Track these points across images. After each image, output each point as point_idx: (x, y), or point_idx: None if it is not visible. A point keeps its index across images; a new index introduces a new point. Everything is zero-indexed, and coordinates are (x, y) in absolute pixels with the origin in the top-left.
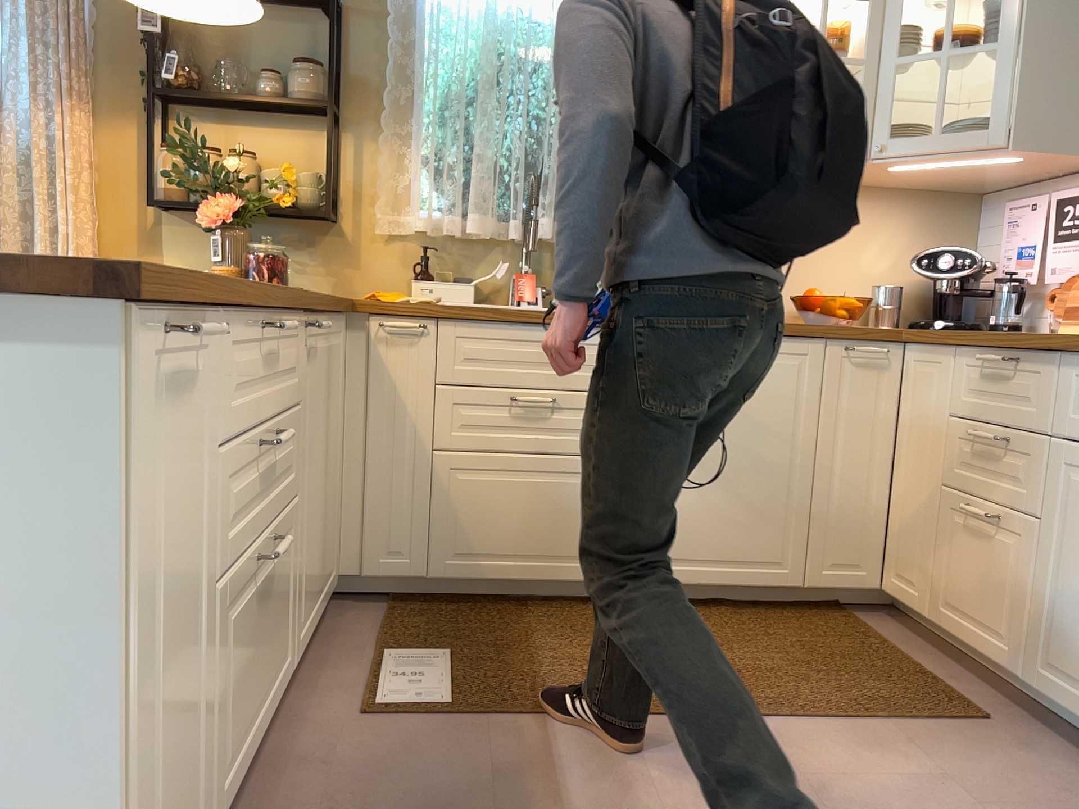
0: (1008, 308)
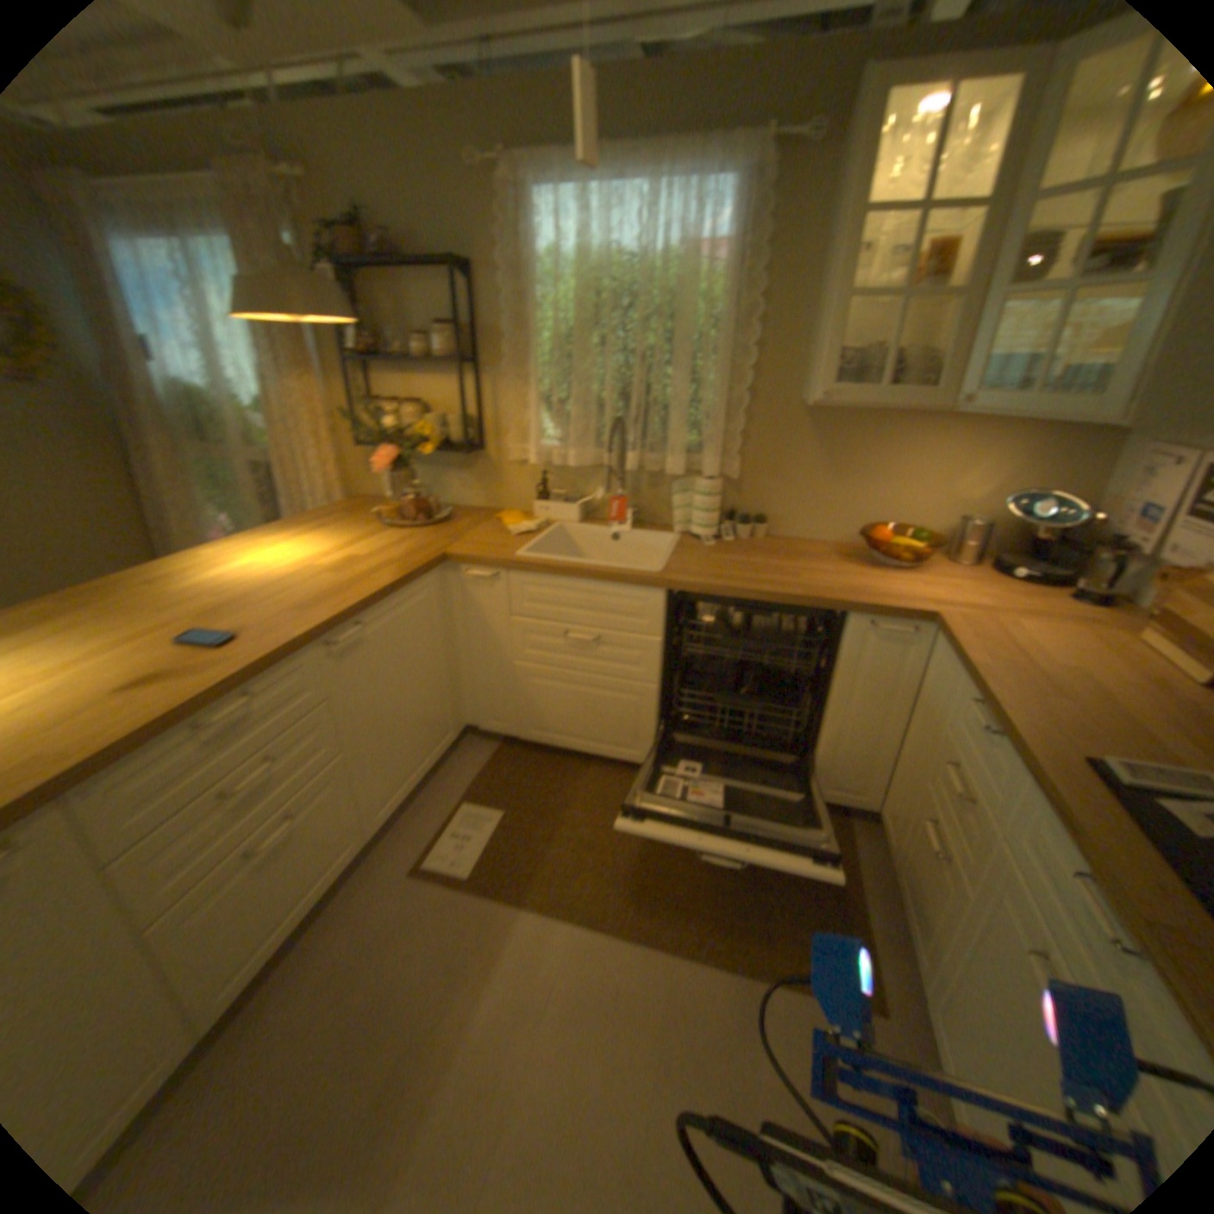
0: (1107, 573)
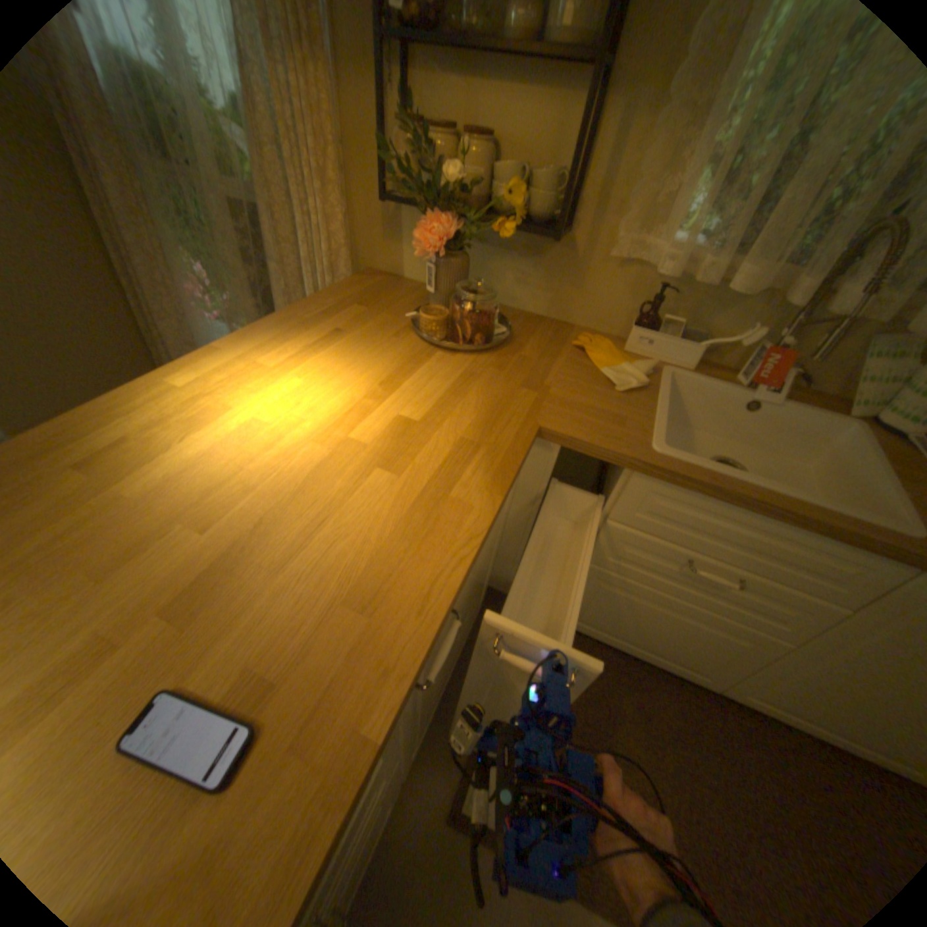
0: None
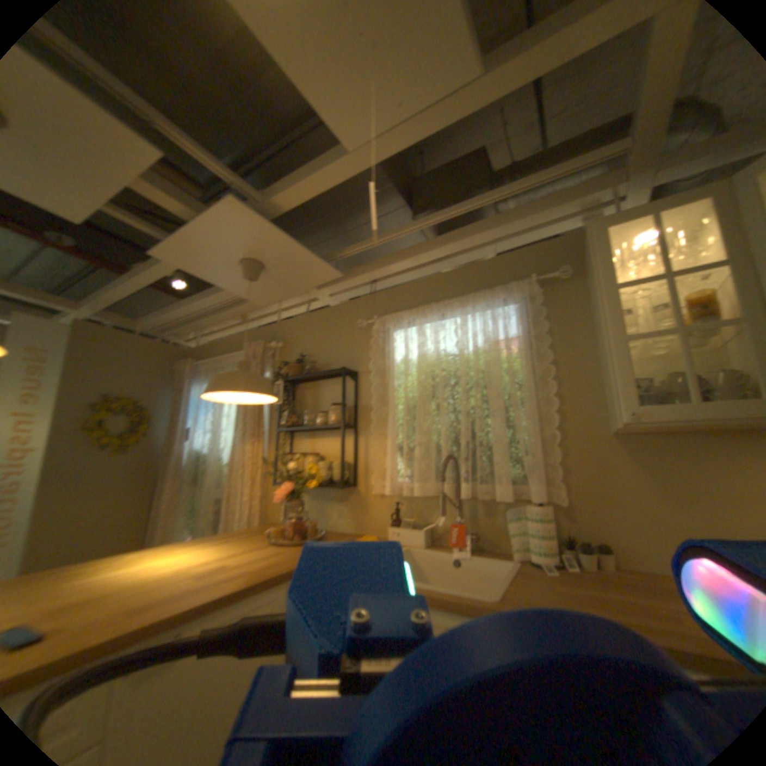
0: None
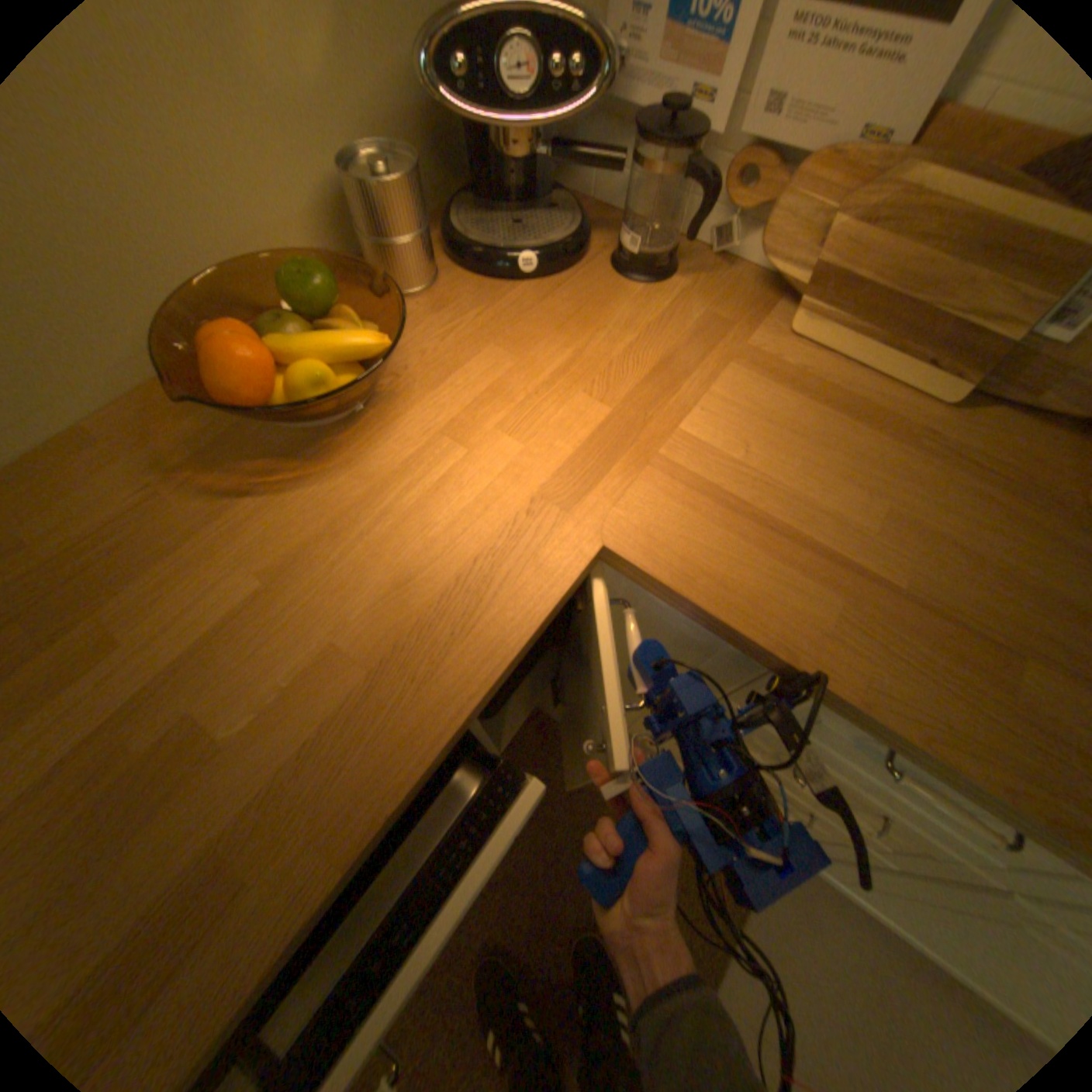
0: (655, 199)
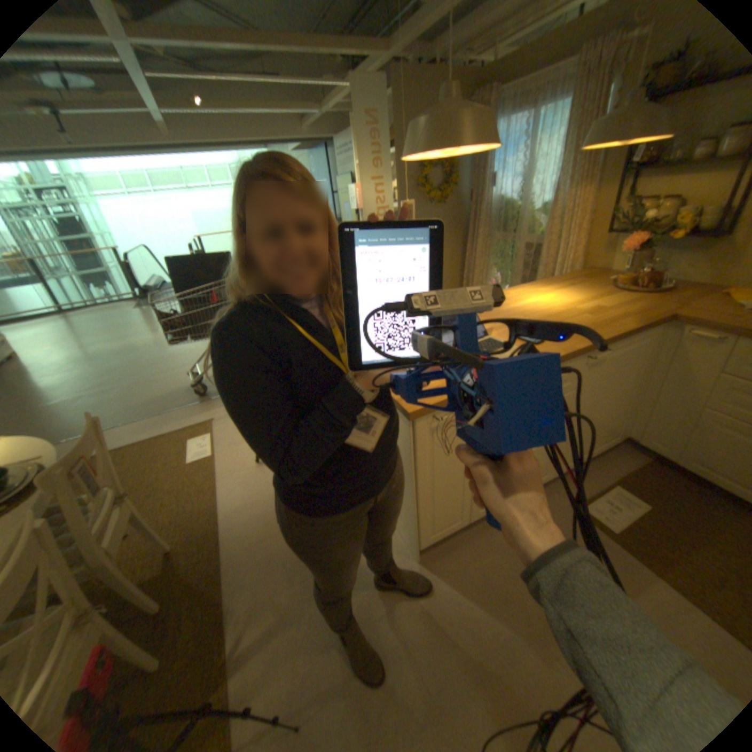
0: None
